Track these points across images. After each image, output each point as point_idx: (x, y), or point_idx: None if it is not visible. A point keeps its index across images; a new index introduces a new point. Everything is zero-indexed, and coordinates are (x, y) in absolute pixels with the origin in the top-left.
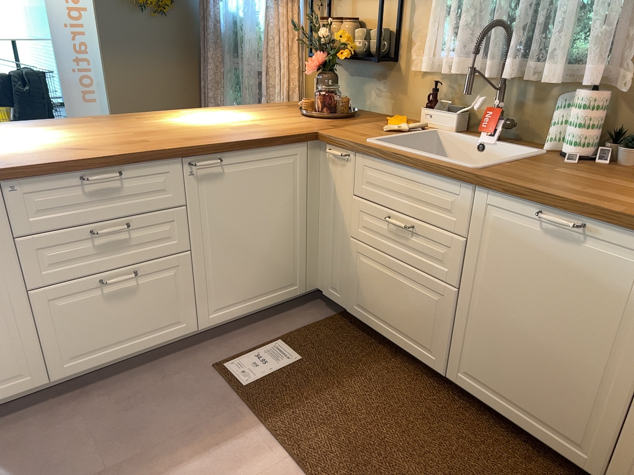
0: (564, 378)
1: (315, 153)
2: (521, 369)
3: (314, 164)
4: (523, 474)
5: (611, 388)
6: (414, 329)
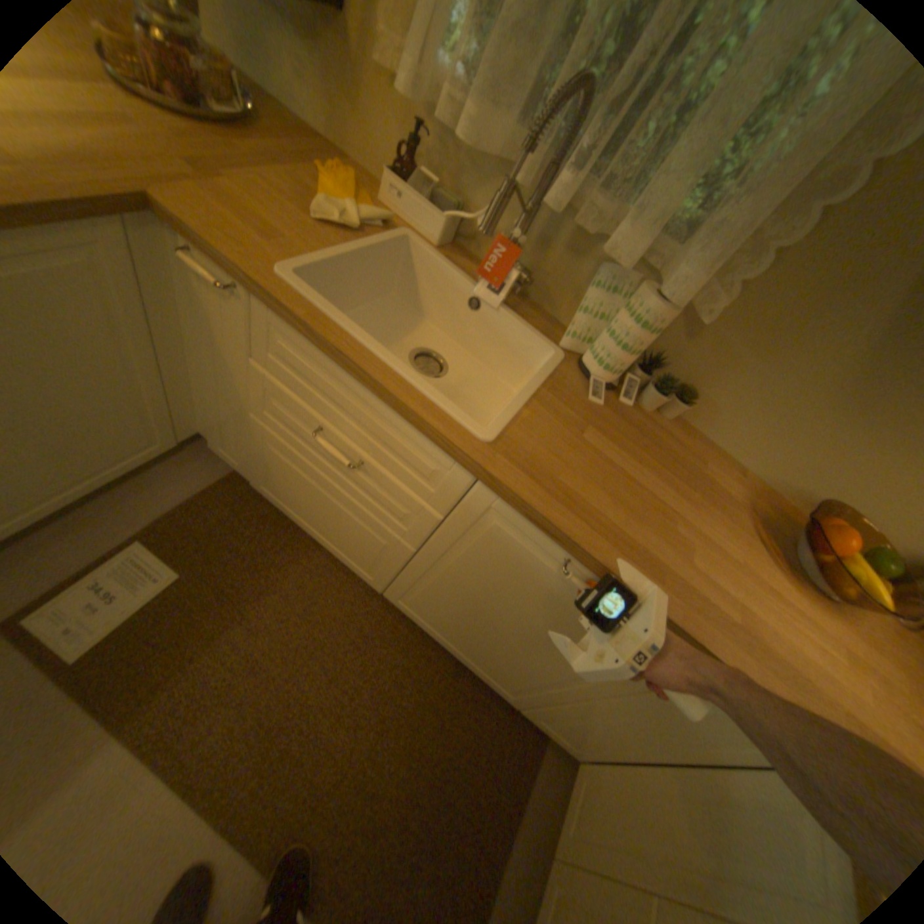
0: (518, 664)
1: (151, 239)
2: (474, 637)
3: (155, 260)
4: (452, 701)
5: (563, 691)
6: (348, 549)
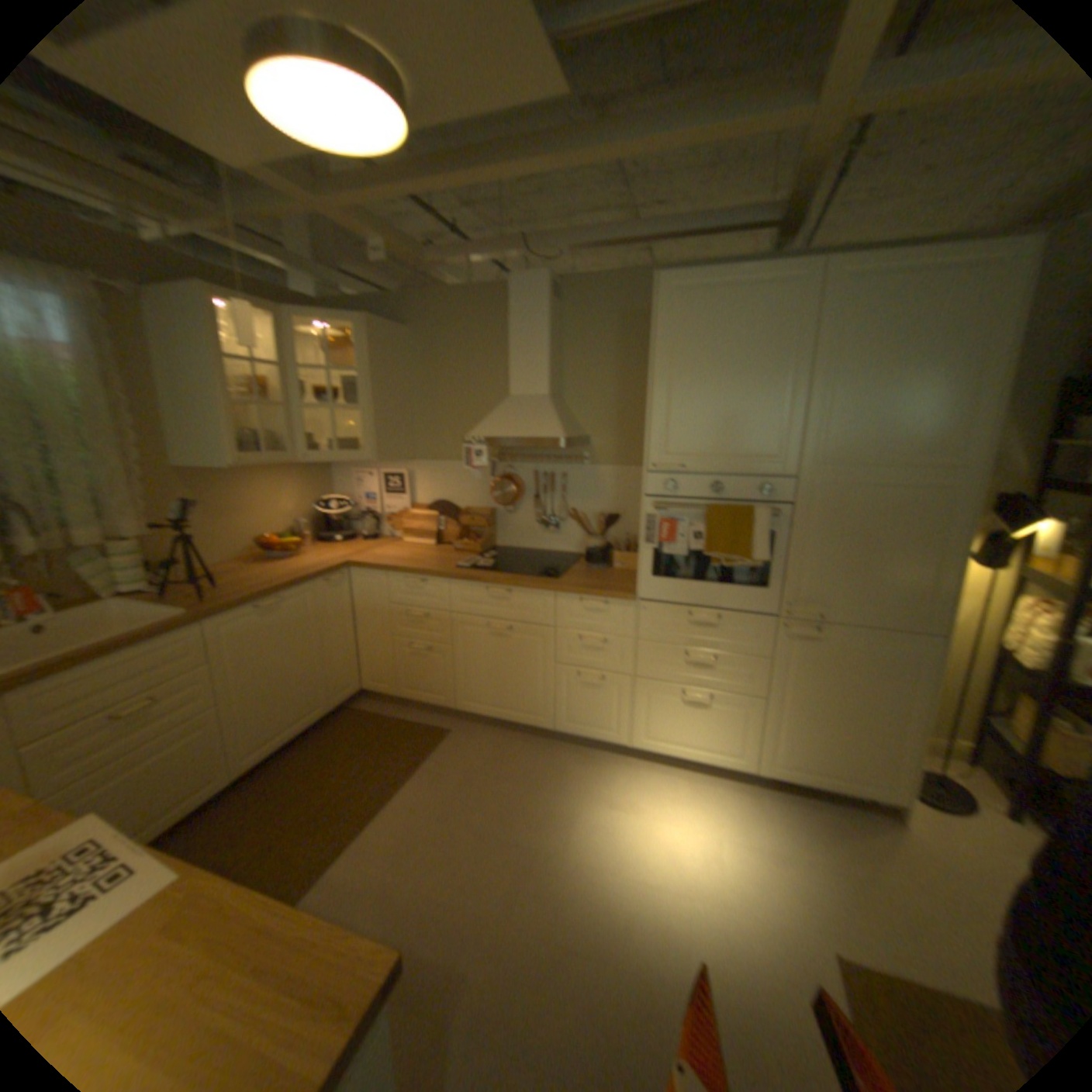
0: (301, 685)
1: None
2: (280, 707)
3: None
4: (319, 751)
5: (318, 666)
6: (189, 788)
